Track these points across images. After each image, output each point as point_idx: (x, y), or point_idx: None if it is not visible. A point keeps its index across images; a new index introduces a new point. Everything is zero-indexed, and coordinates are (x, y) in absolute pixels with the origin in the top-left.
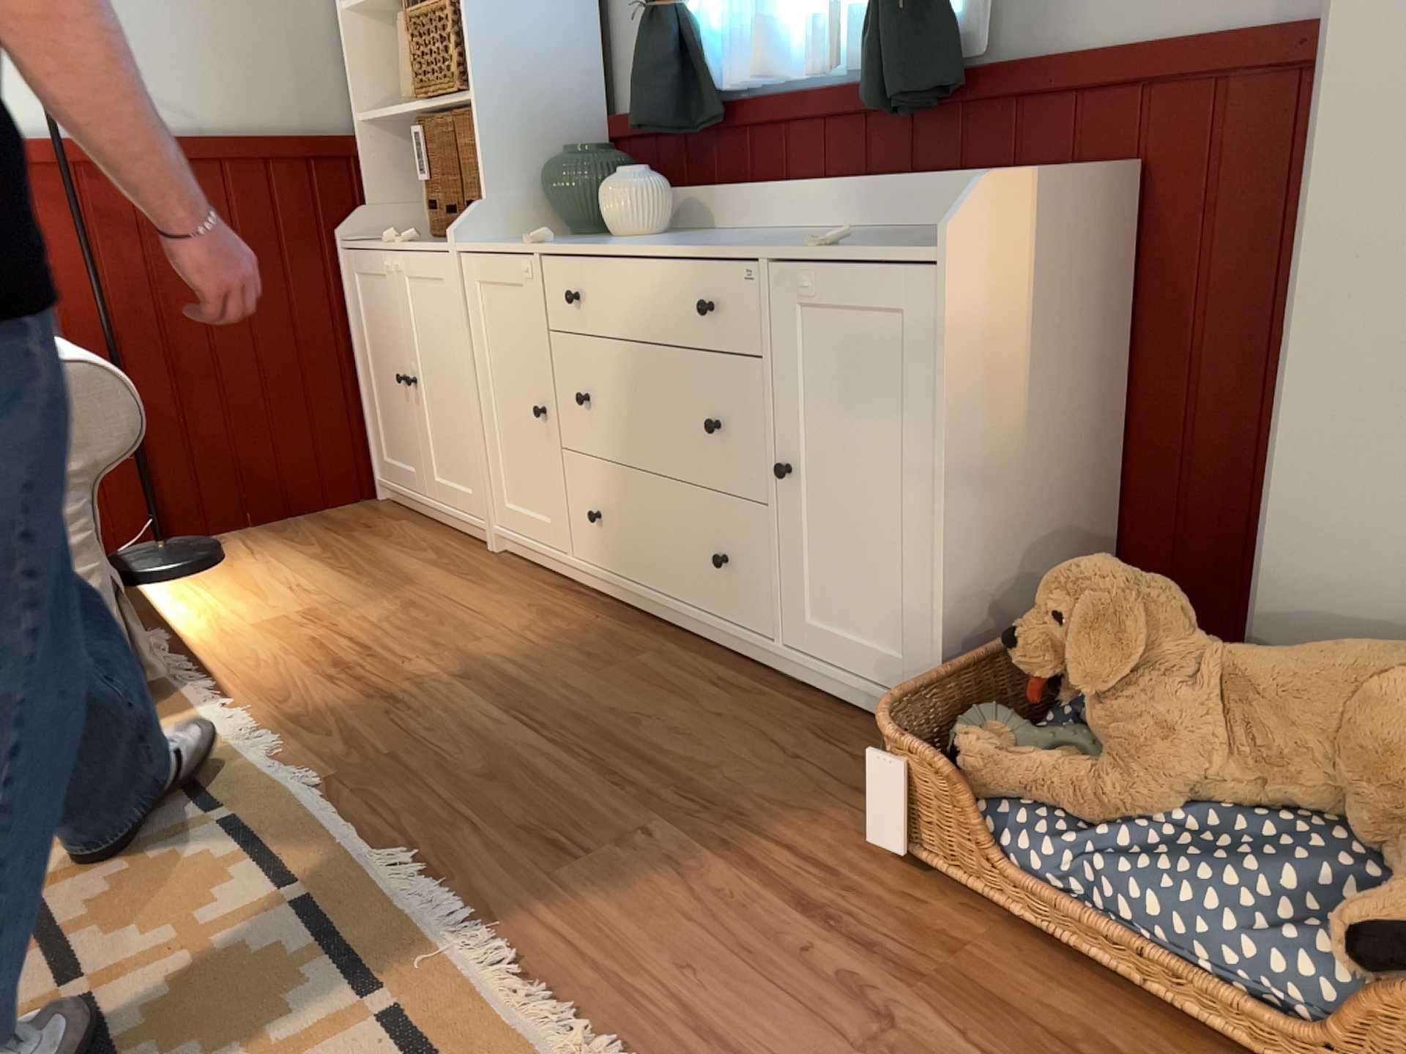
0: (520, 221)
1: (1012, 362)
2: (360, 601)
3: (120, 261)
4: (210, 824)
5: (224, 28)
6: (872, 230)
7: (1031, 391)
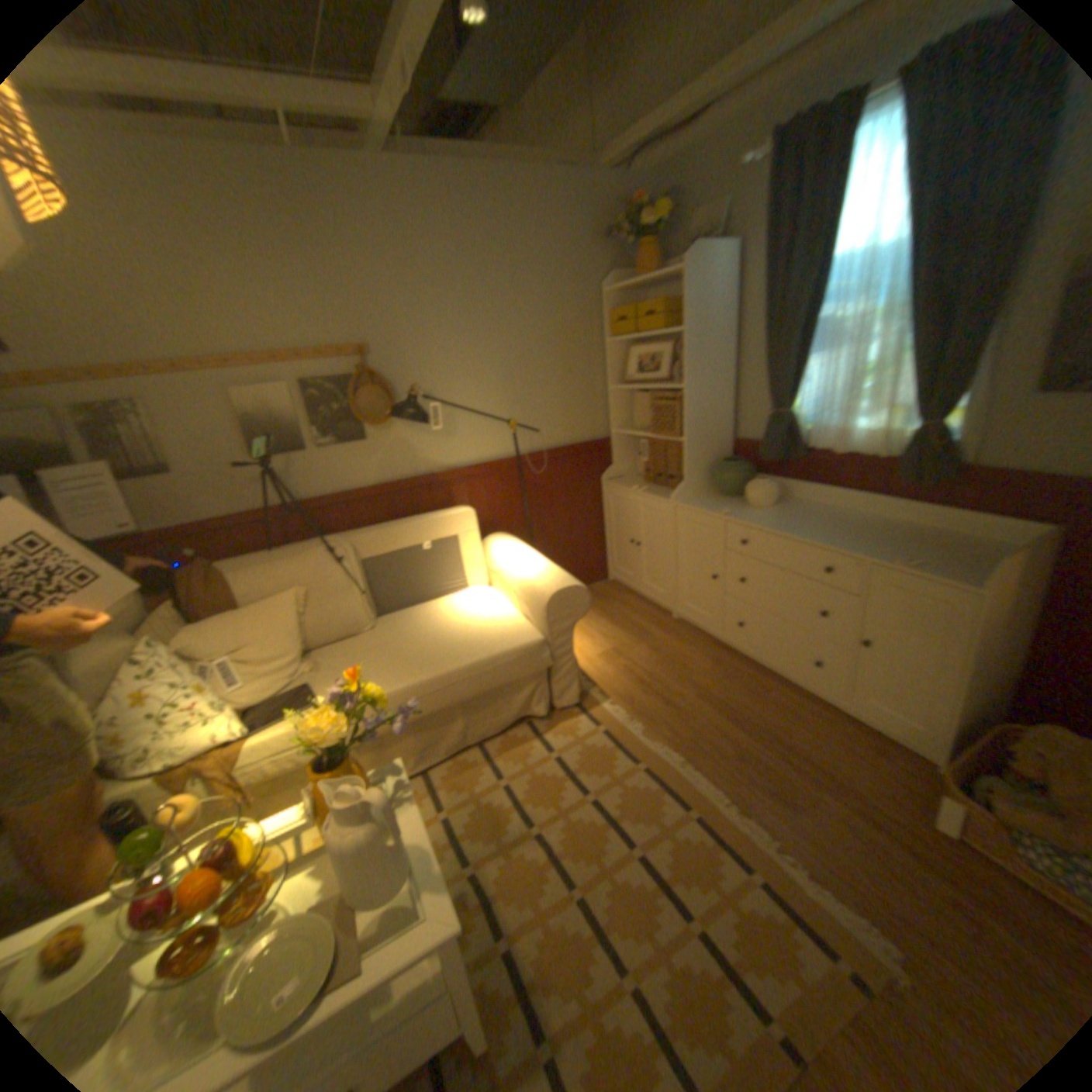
0: (697, 488)
1: (1000, 624)
2: (631, 645)
3: (526, 499)
4: (639, 772)
5: (564, 402)
6: (894, 525)
7: (1004, 632)
